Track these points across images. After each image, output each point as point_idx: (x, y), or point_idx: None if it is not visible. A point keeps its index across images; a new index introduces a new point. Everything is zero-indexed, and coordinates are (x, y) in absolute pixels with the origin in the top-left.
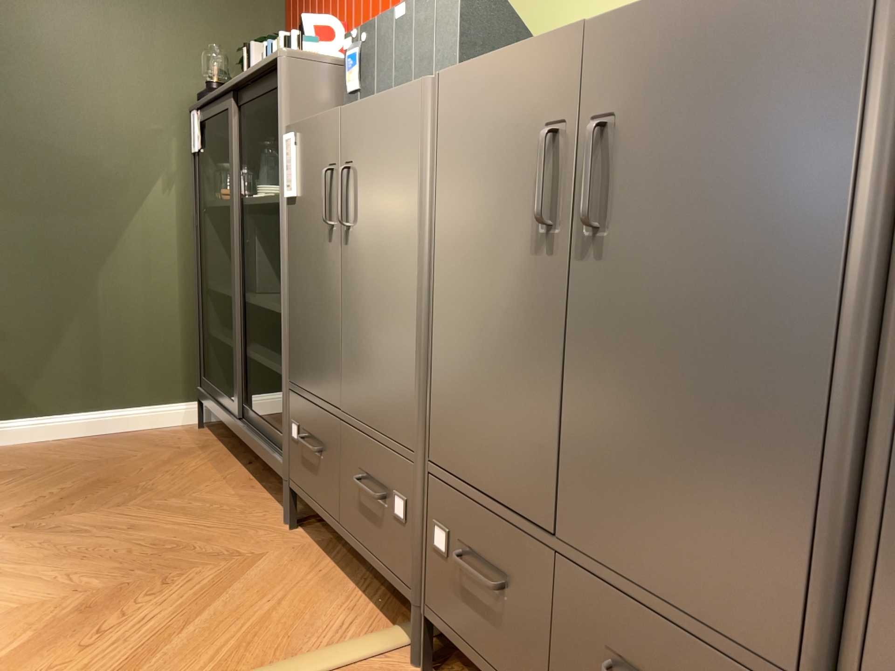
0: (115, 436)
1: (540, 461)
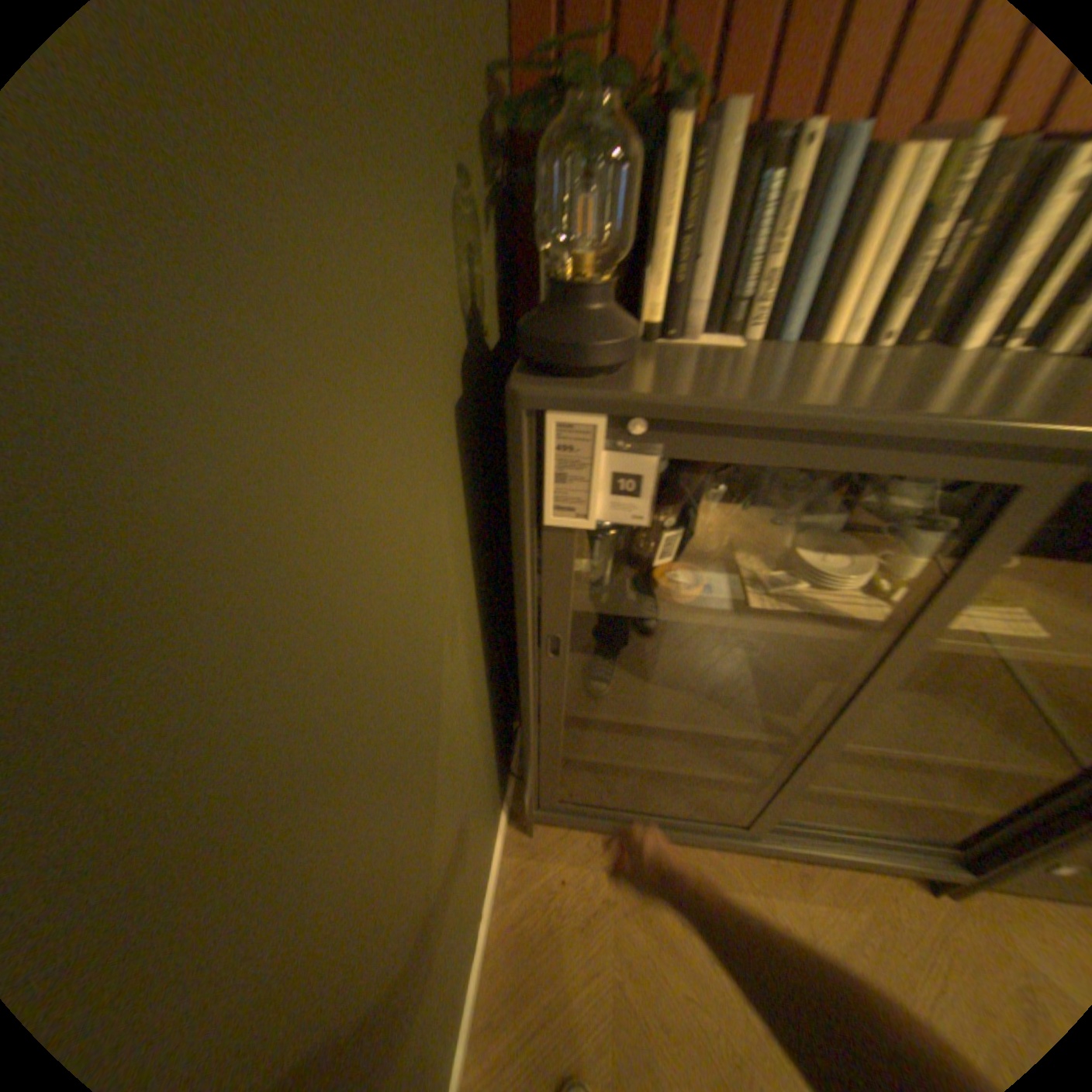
0: (492, 984)
1: None
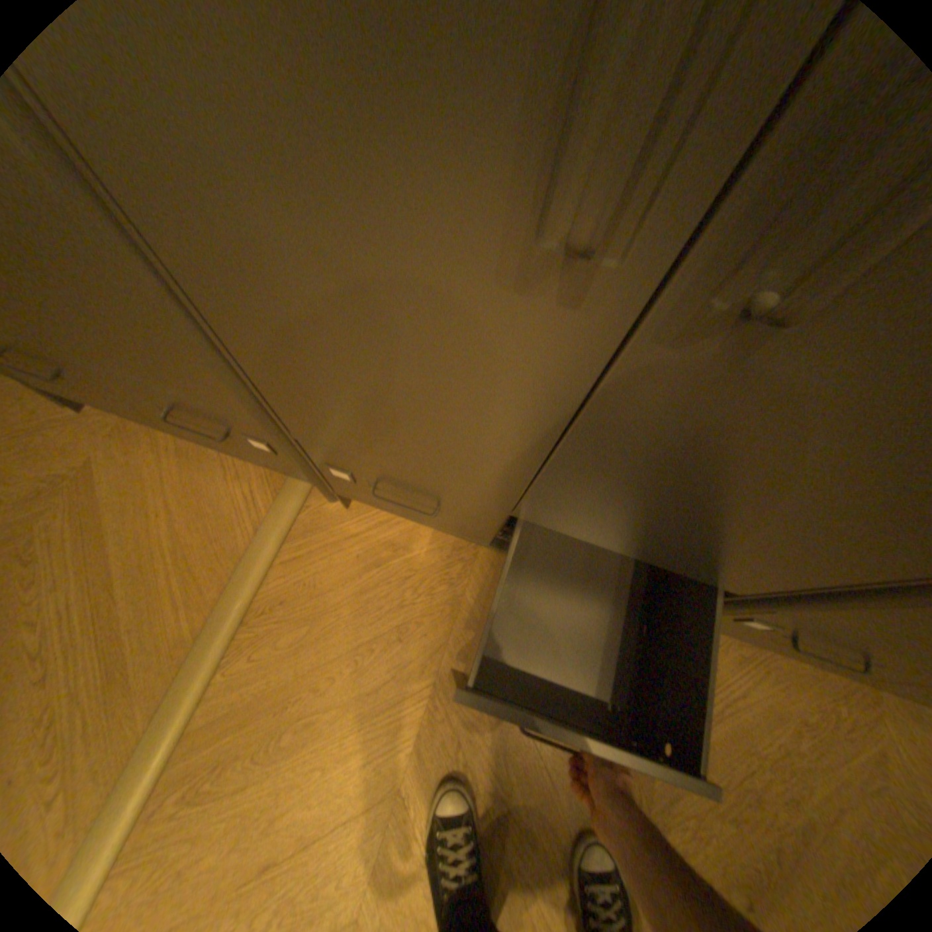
0: None
1: (493, 482)
